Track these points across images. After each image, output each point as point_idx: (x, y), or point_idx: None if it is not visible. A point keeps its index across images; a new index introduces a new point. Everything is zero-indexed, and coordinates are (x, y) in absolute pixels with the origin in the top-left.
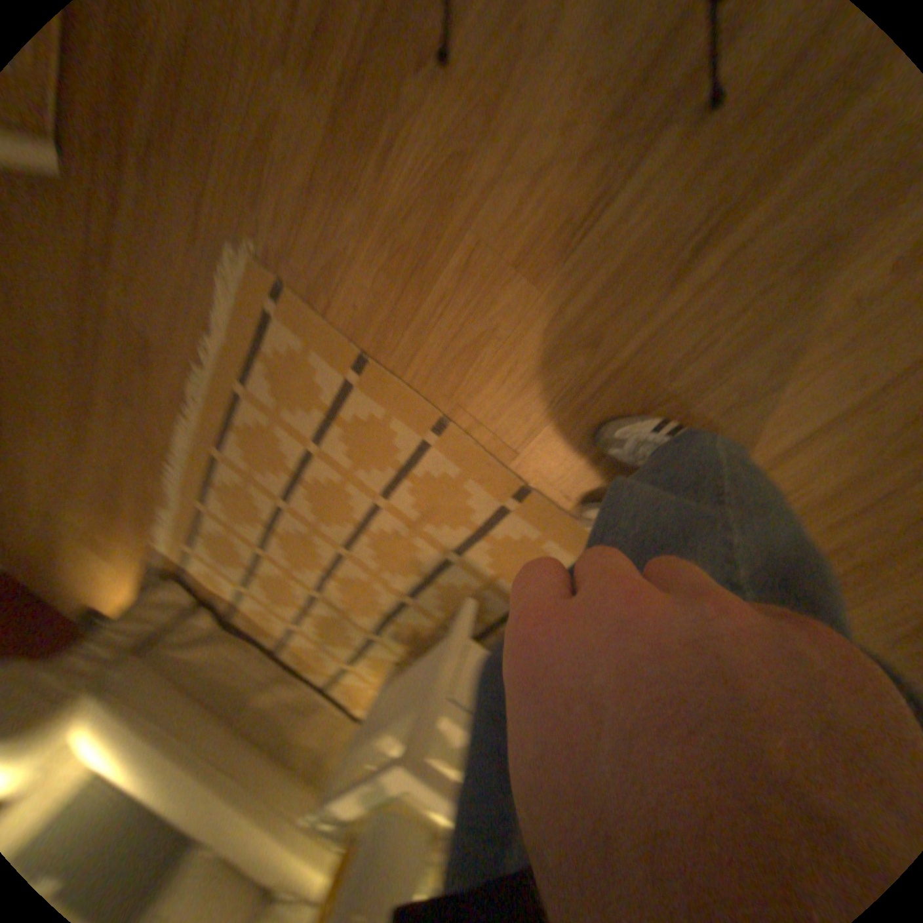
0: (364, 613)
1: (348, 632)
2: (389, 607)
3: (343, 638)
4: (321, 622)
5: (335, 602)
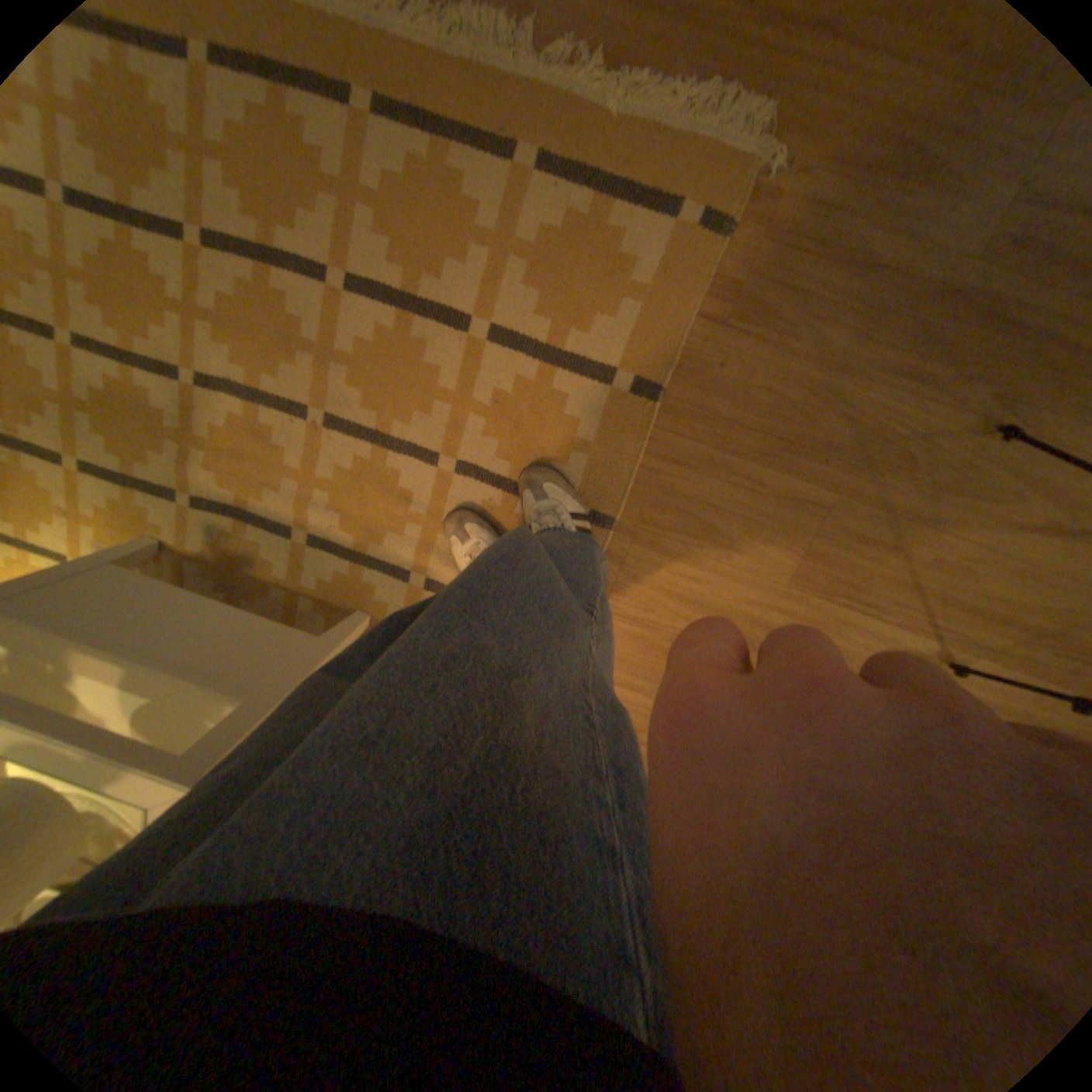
0: (217, 475)
1: (149, 452)
2: (262, 513)
3: (127, 444)
4: (126, 395)
5: (196, 418)
